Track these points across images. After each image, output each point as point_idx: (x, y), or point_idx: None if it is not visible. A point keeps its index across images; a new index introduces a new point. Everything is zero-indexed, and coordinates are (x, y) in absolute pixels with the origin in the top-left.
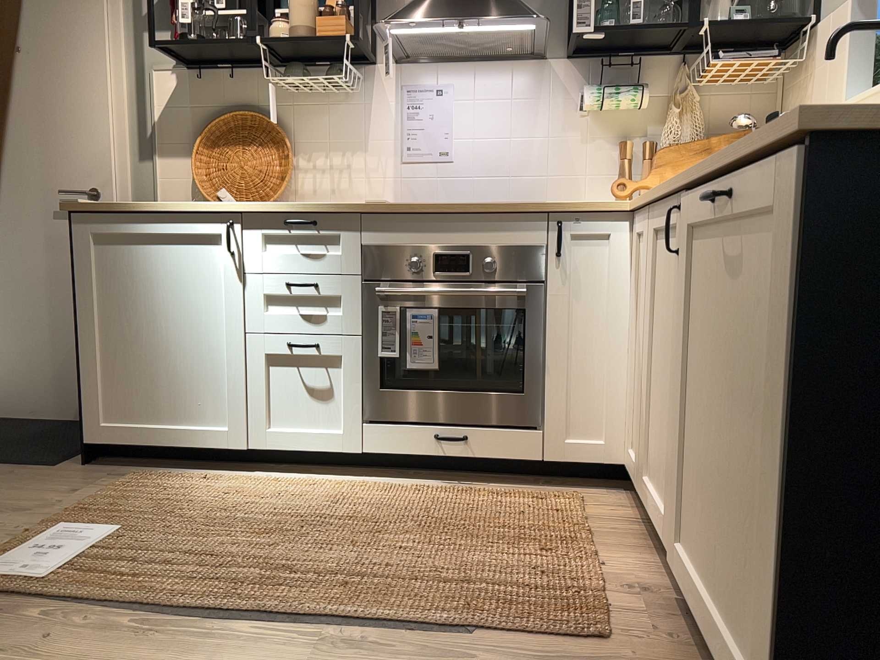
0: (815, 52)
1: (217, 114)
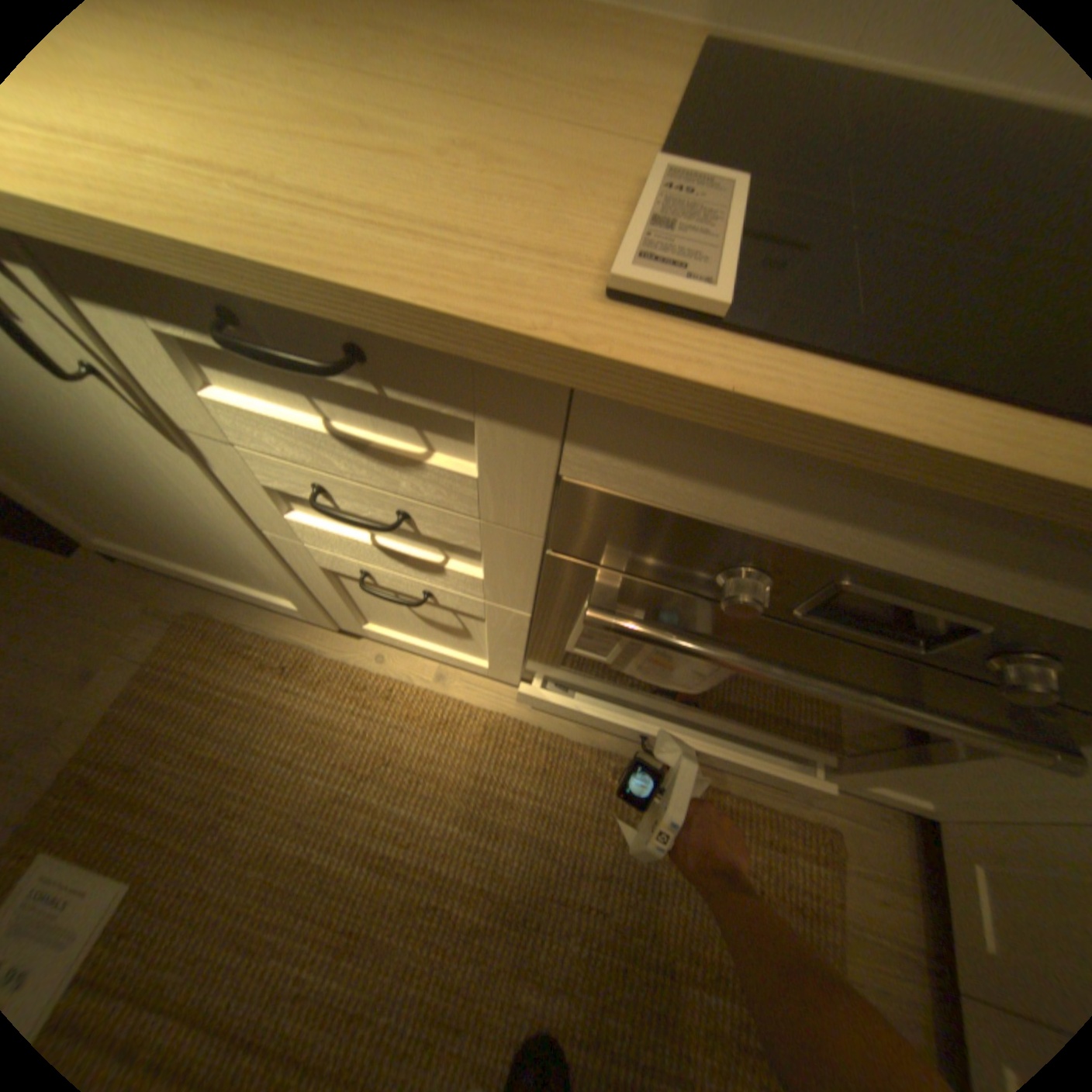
0: None
1: None
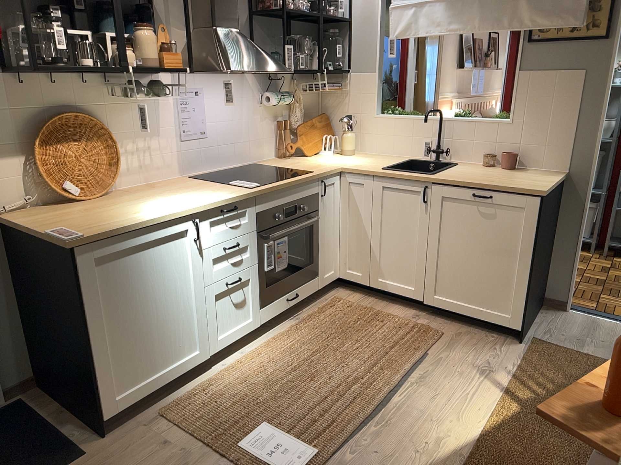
0: (352, 85)
1: (41, 115)
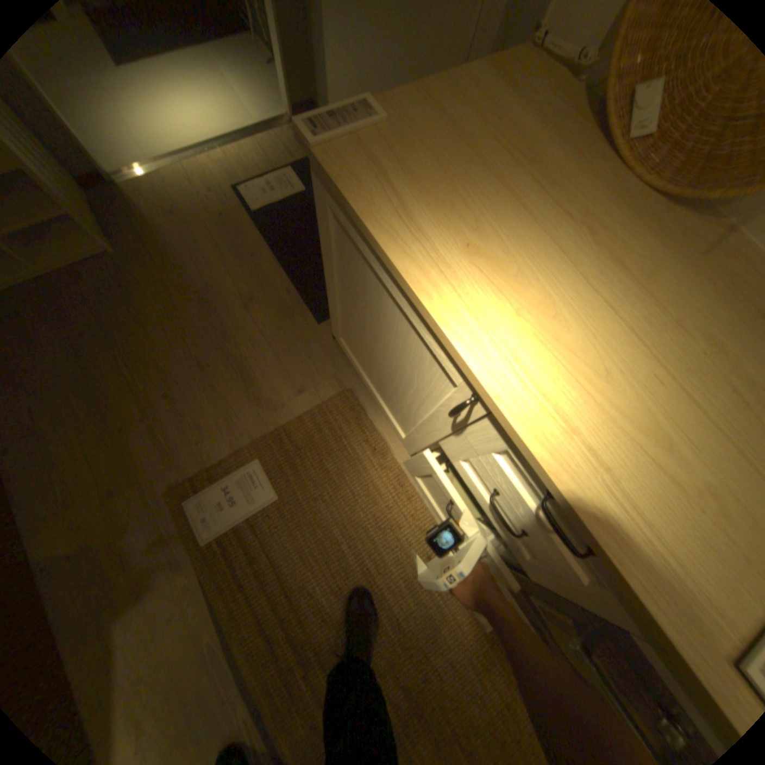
0: None
1: None
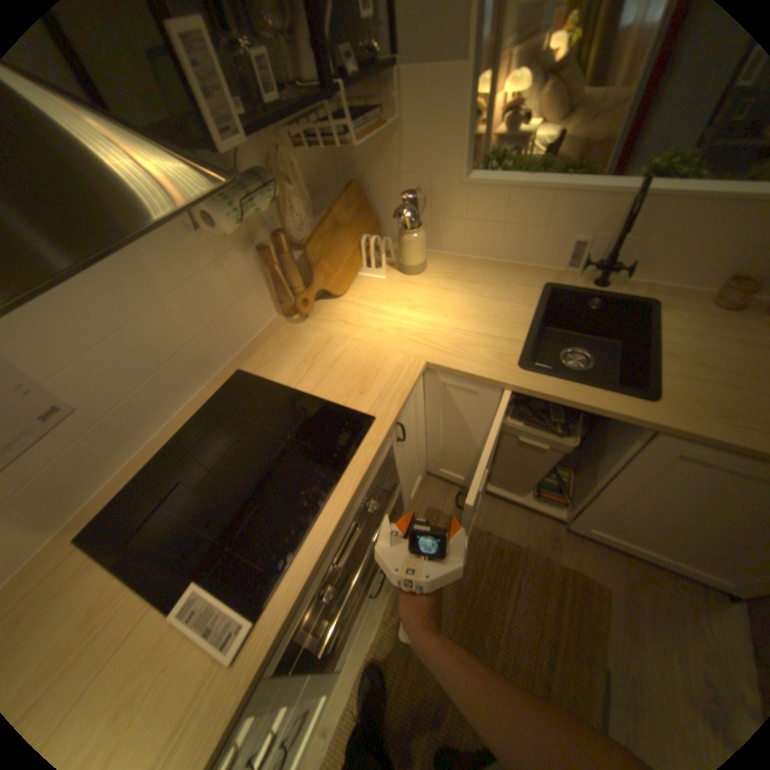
0: (405, 102)
1: None
